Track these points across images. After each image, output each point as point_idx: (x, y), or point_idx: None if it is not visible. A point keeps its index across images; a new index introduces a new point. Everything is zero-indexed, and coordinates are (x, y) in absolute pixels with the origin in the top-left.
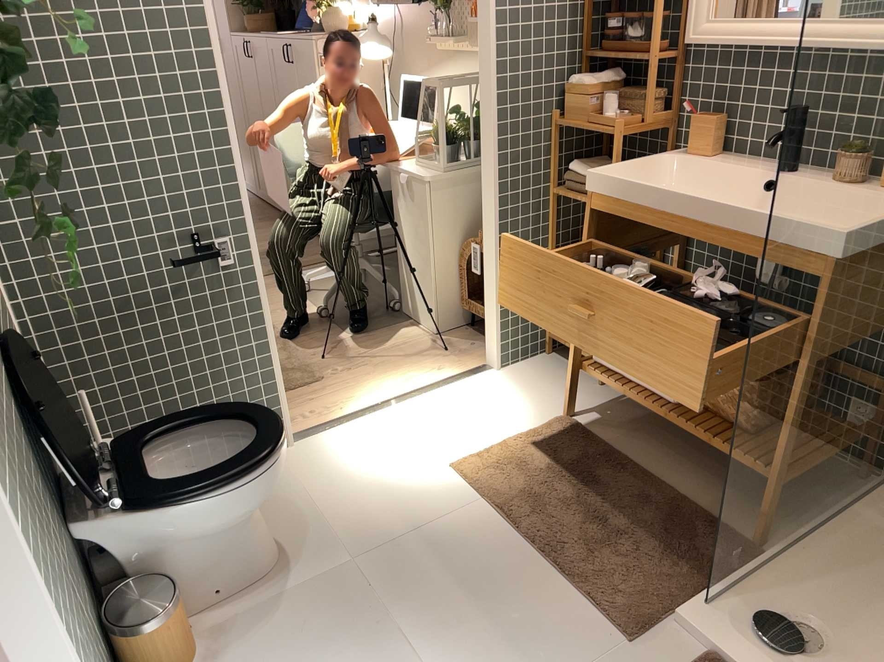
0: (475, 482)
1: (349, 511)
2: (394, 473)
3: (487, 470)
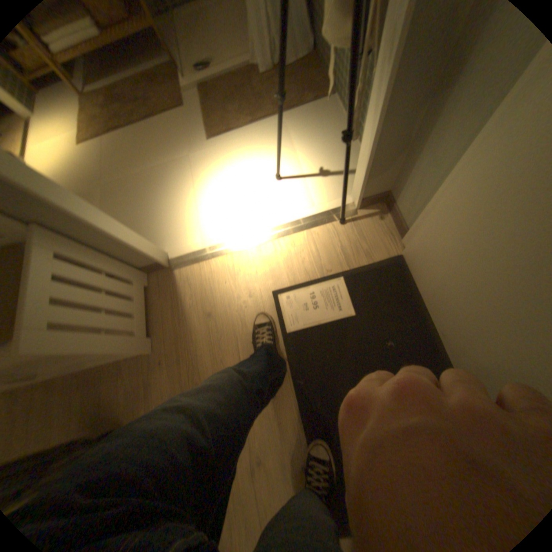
0: (90, 136)
1: (74, 186)
2: (65, 166)
3: (87, 131)
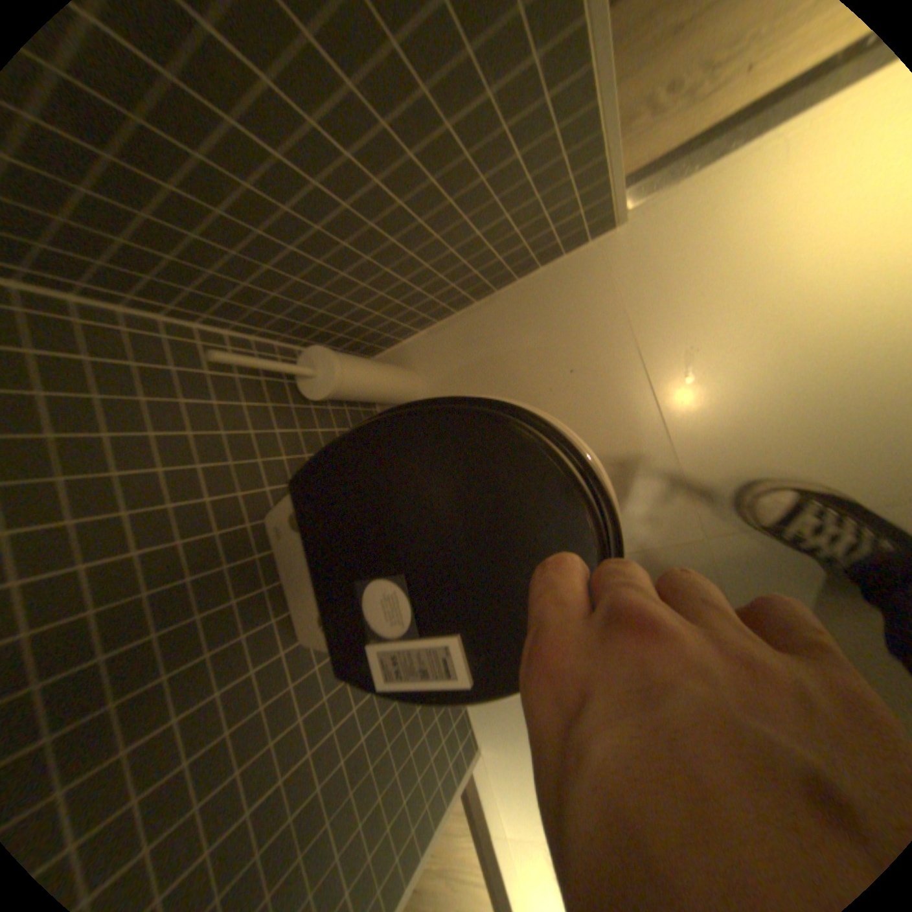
0: None
1: (712, 431)
2: (832, 343)
3: None
